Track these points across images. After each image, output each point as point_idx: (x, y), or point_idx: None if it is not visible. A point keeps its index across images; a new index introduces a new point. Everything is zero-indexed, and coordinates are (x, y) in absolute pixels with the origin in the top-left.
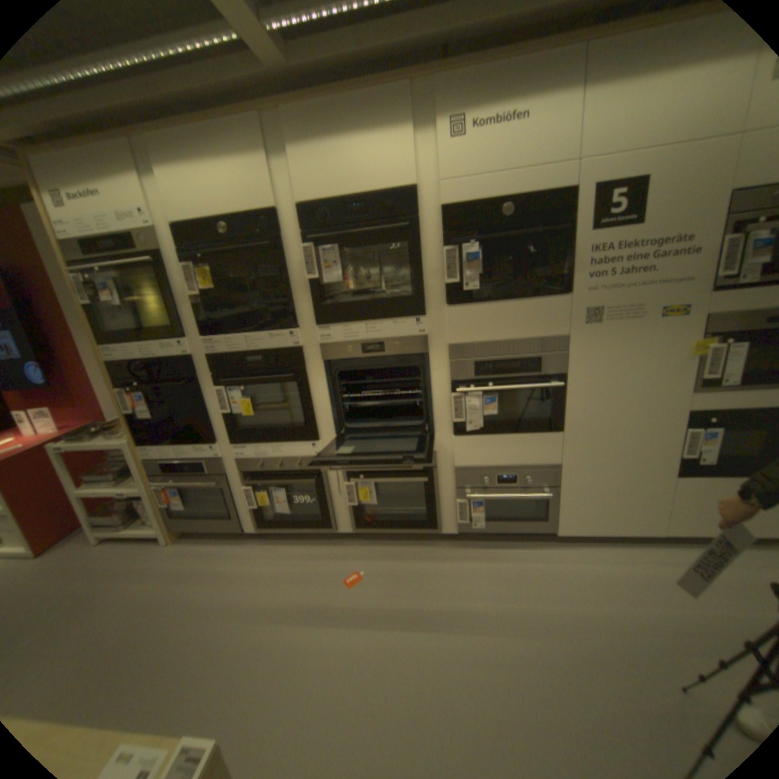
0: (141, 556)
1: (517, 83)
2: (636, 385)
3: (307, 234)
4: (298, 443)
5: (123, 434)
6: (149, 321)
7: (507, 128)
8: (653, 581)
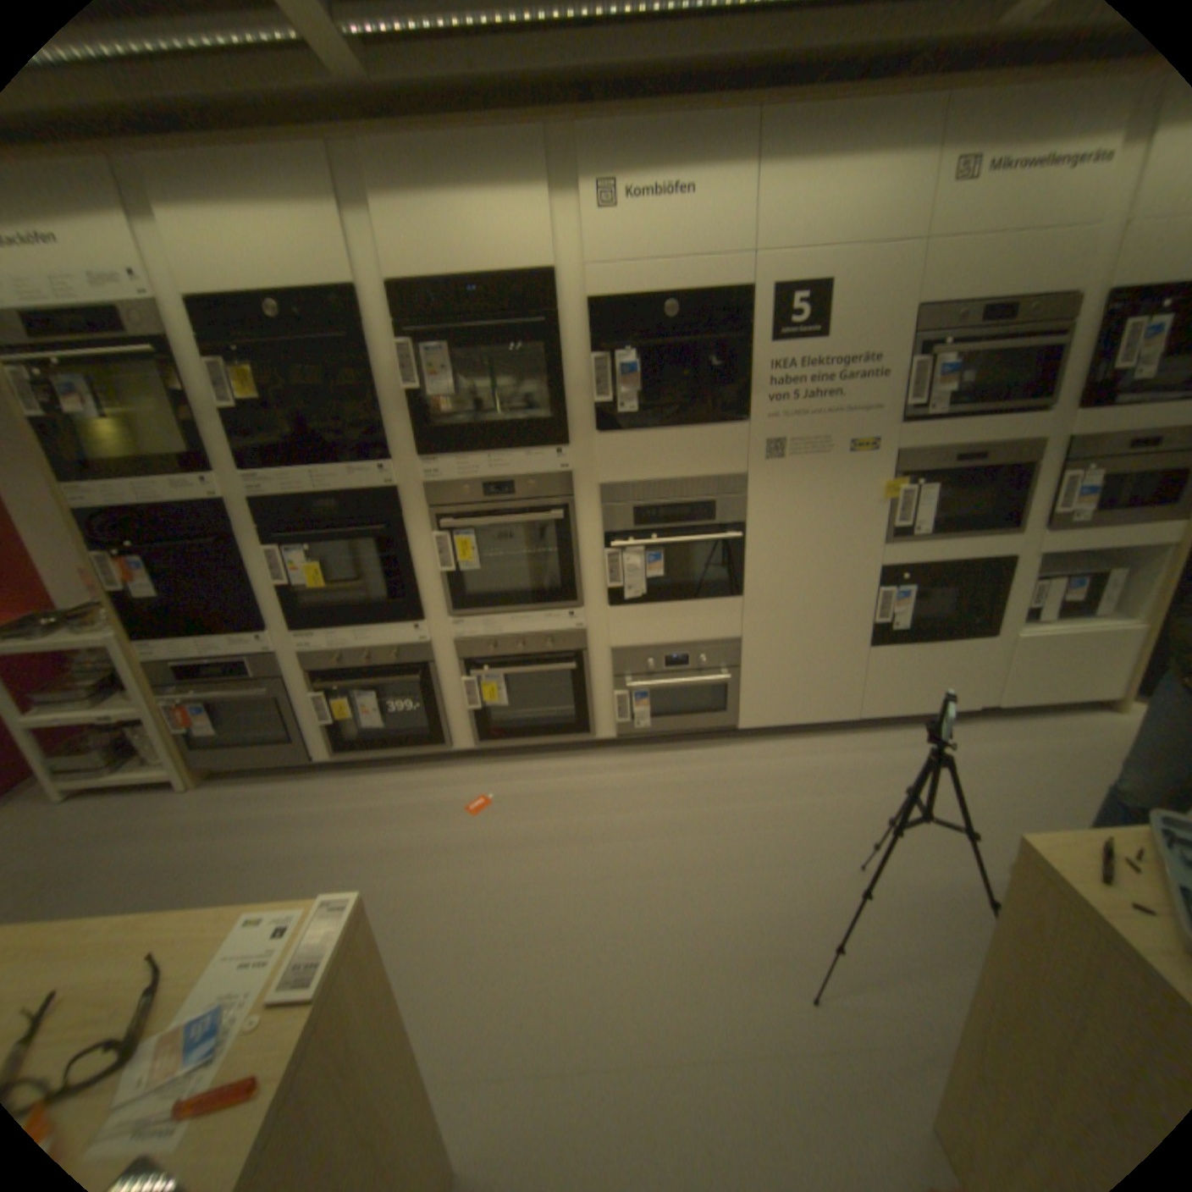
0: (145, 811)
1: (681, 148)
2: (824, 537)
3: (403, 327)
4: (394, 626)
5: (105, 625)
6: (149, 446)
7: (669, 205)
8: (843, 771)
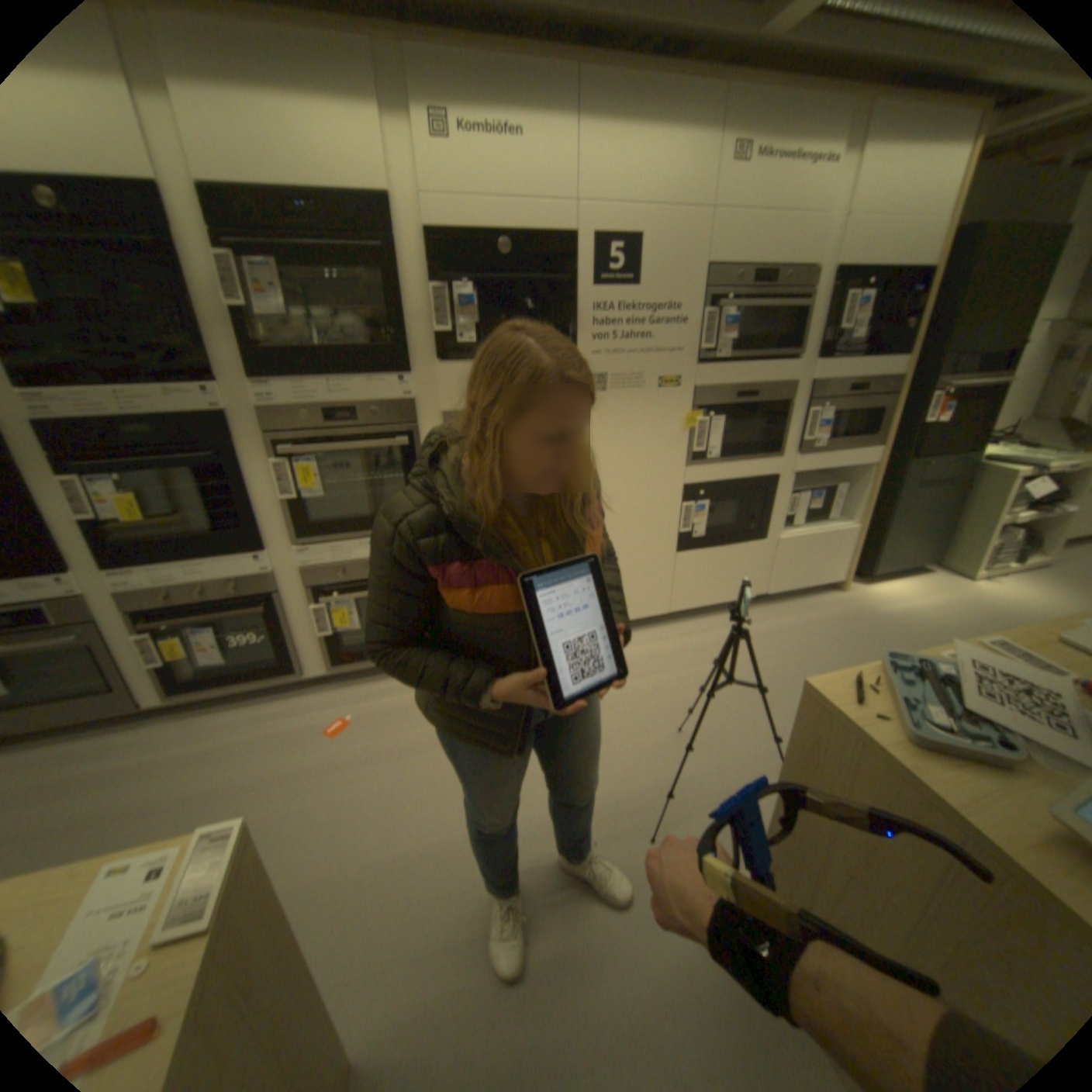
0: None
1: (508, 91)
2: (639, 462)
3: (221, 237)
4: (229, 559)
5: None
6: None
7: (499, 146)
8: (658, 656)
